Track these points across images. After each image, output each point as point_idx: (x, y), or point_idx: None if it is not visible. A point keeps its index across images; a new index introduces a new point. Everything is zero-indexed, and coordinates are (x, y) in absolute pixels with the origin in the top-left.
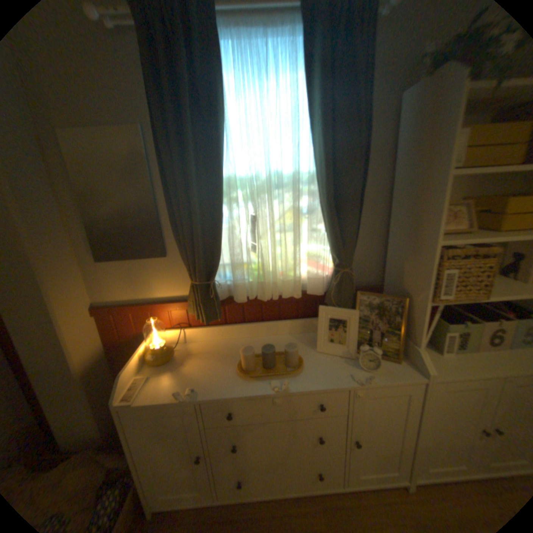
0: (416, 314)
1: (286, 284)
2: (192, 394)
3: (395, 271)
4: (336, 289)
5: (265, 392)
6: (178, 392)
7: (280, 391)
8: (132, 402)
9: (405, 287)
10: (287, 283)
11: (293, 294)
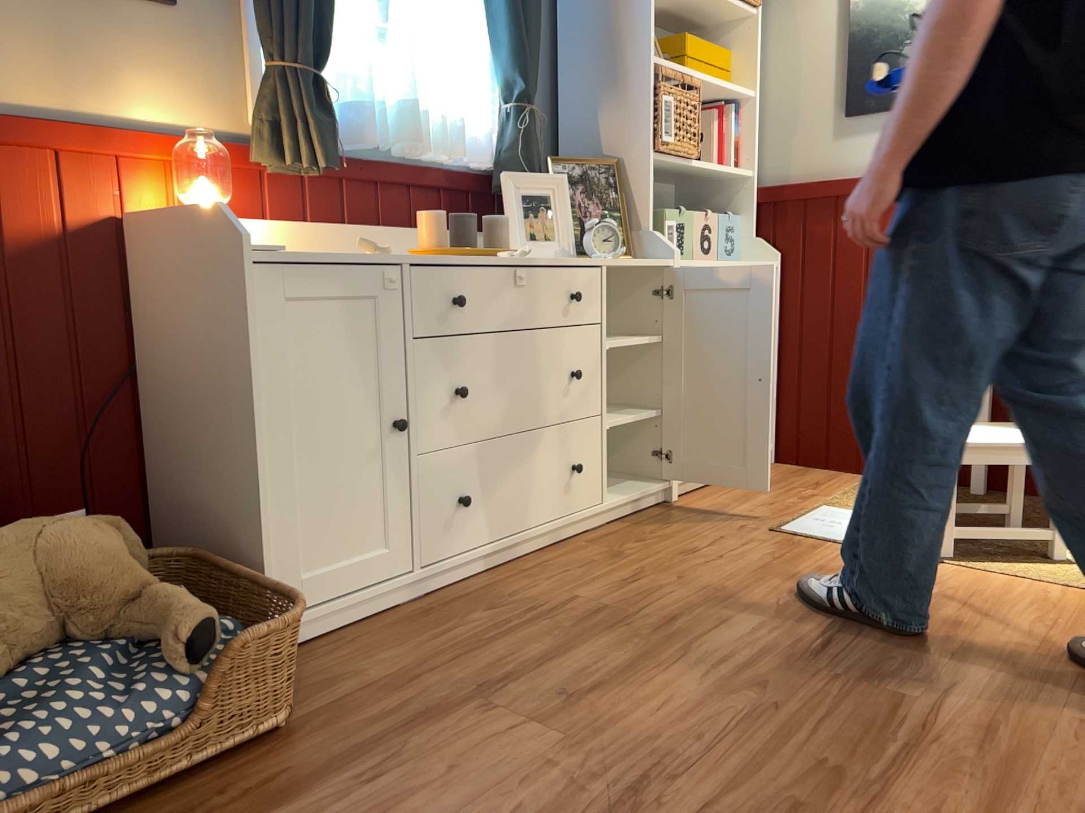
0: (631, 183)
1: (428, 137)
2: (388, 249)
3: (580, 141)
4: (522, 143)
5: (499, 259)
6: (357, 247)
7: (524, 251)
8: (282, 247)
9: (605, 153)
10: (428, 139)
11: (451, 152)
